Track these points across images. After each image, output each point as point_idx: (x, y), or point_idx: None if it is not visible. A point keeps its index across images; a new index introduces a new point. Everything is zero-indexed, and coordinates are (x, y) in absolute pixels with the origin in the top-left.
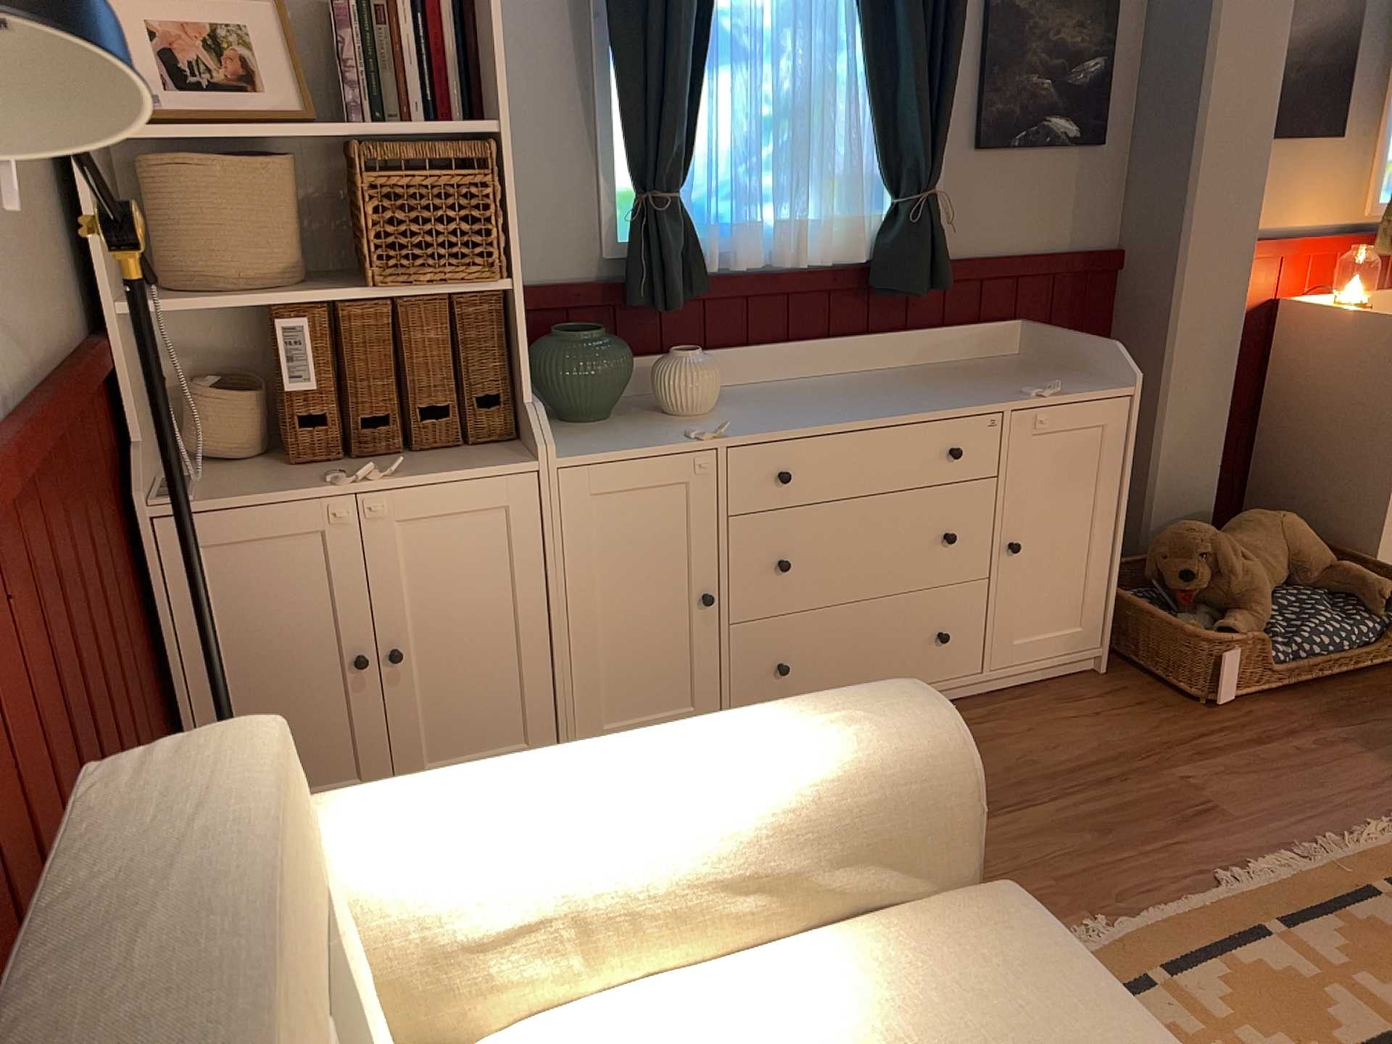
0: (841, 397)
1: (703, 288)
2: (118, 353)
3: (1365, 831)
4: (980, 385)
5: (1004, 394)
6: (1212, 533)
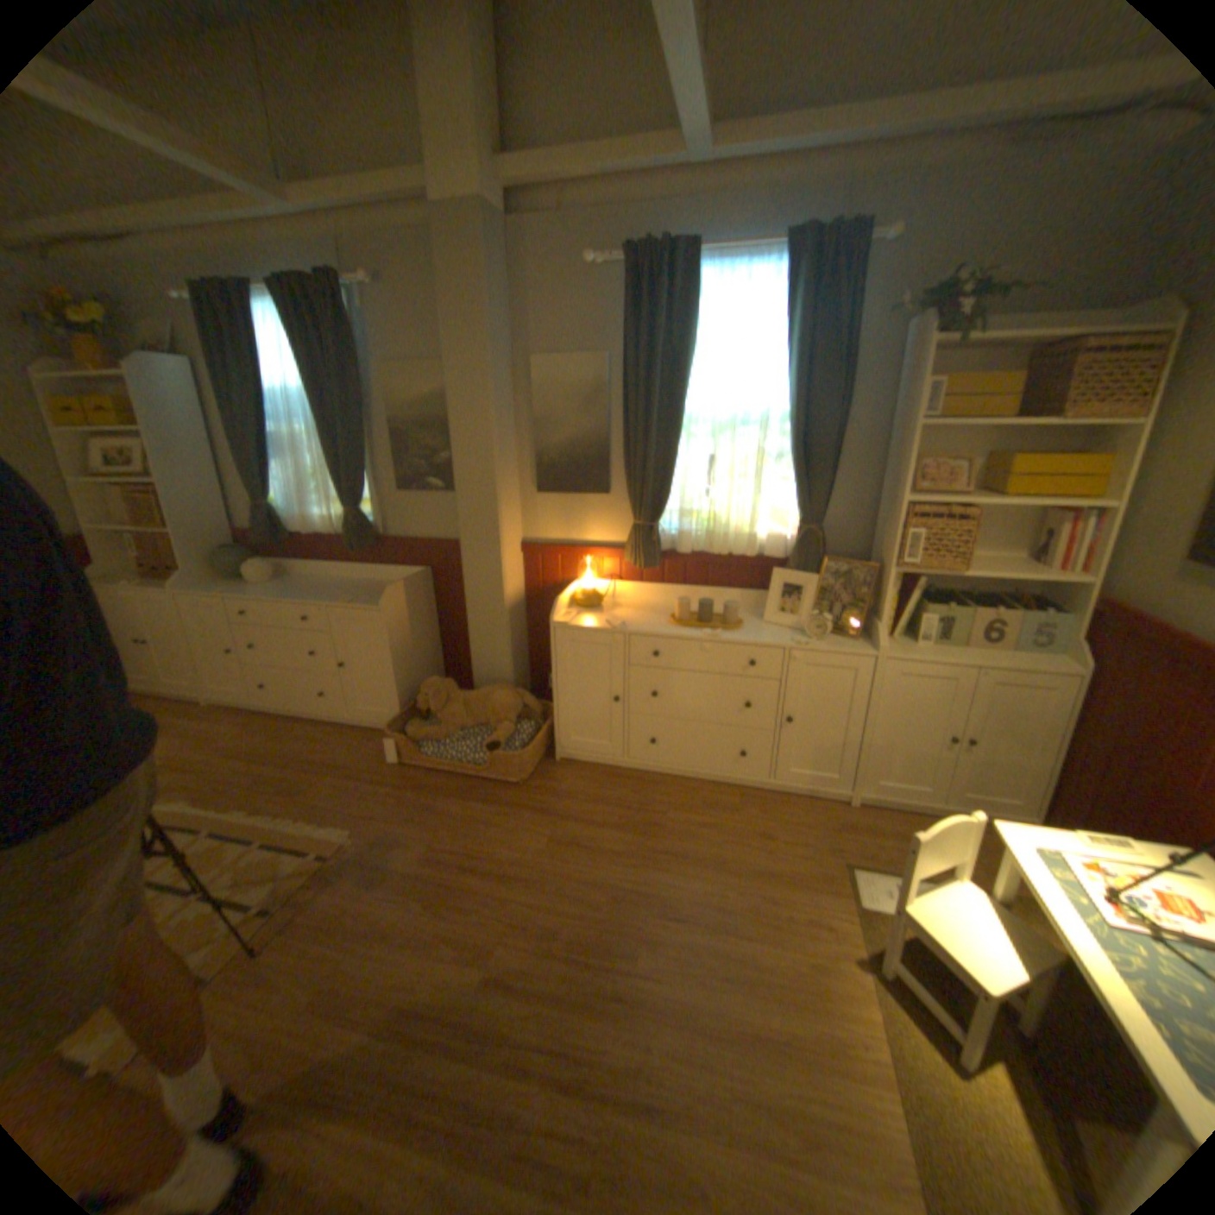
0: (307, 589)
1: (286, 538)
2: (87, 541)
3: (308, 829)
4: (355, 594)
5: (342, 600)
6: (447, 687)
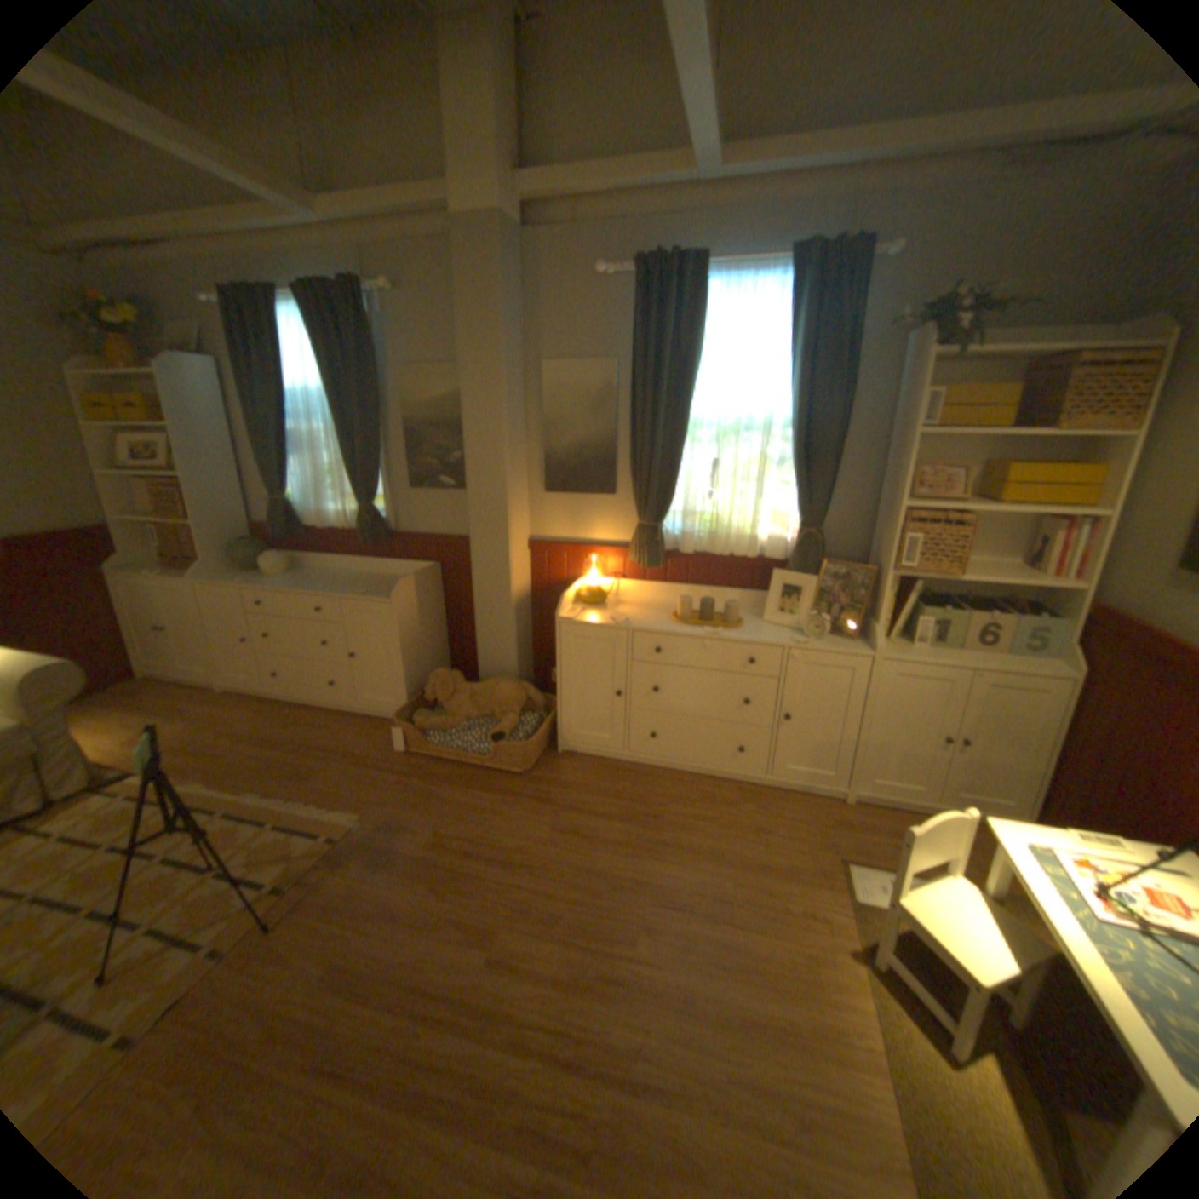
0: (320, 581)
1: (301, 532)
2: (110, 531)
3: (319, 813)
4: (367, 587)
5: (354, 592)
6: (453, 679)
